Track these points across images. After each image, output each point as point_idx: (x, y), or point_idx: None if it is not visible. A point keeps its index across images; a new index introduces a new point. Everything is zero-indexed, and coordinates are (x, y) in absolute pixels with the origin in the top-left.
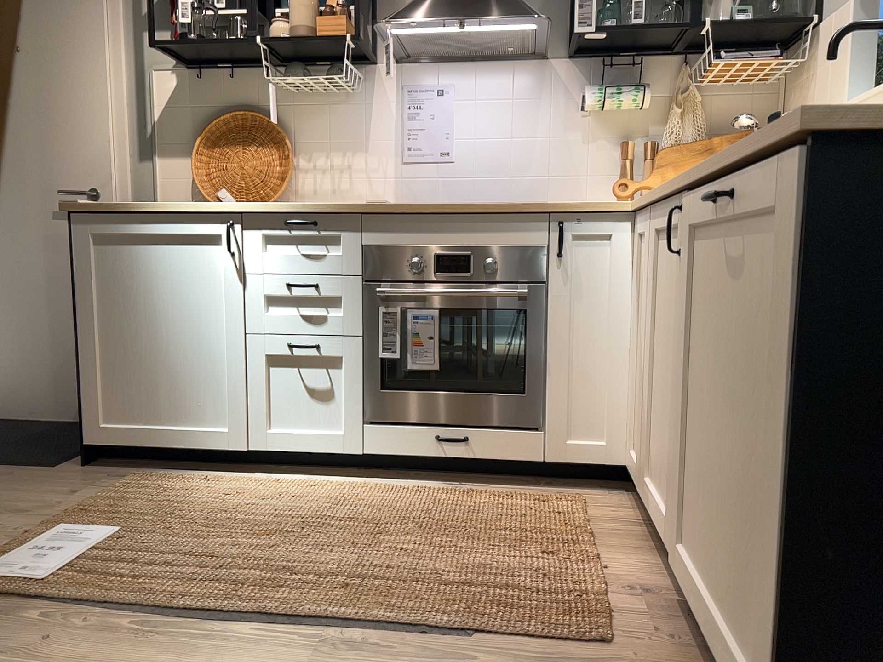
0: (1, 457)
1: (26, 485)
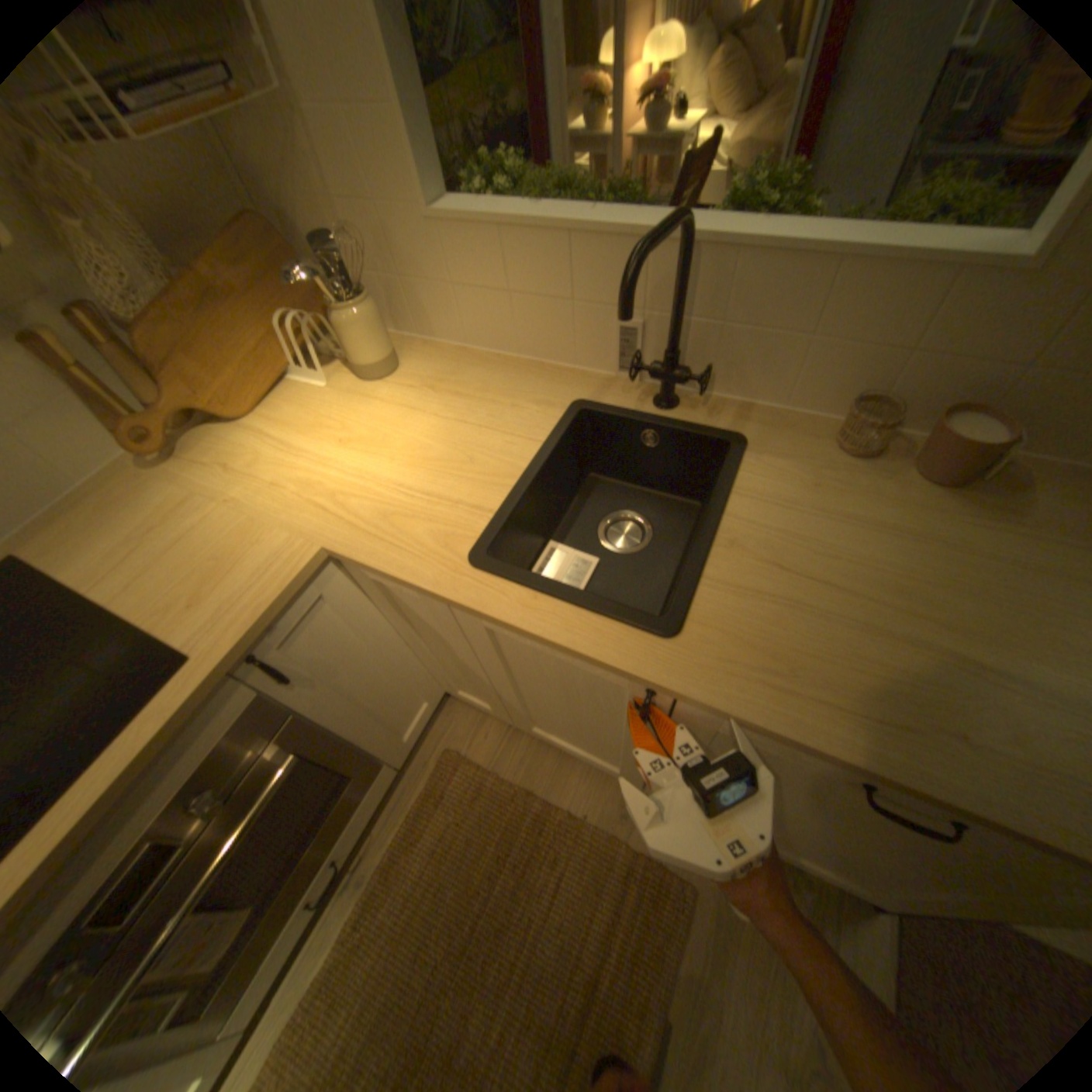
0: None
1: None
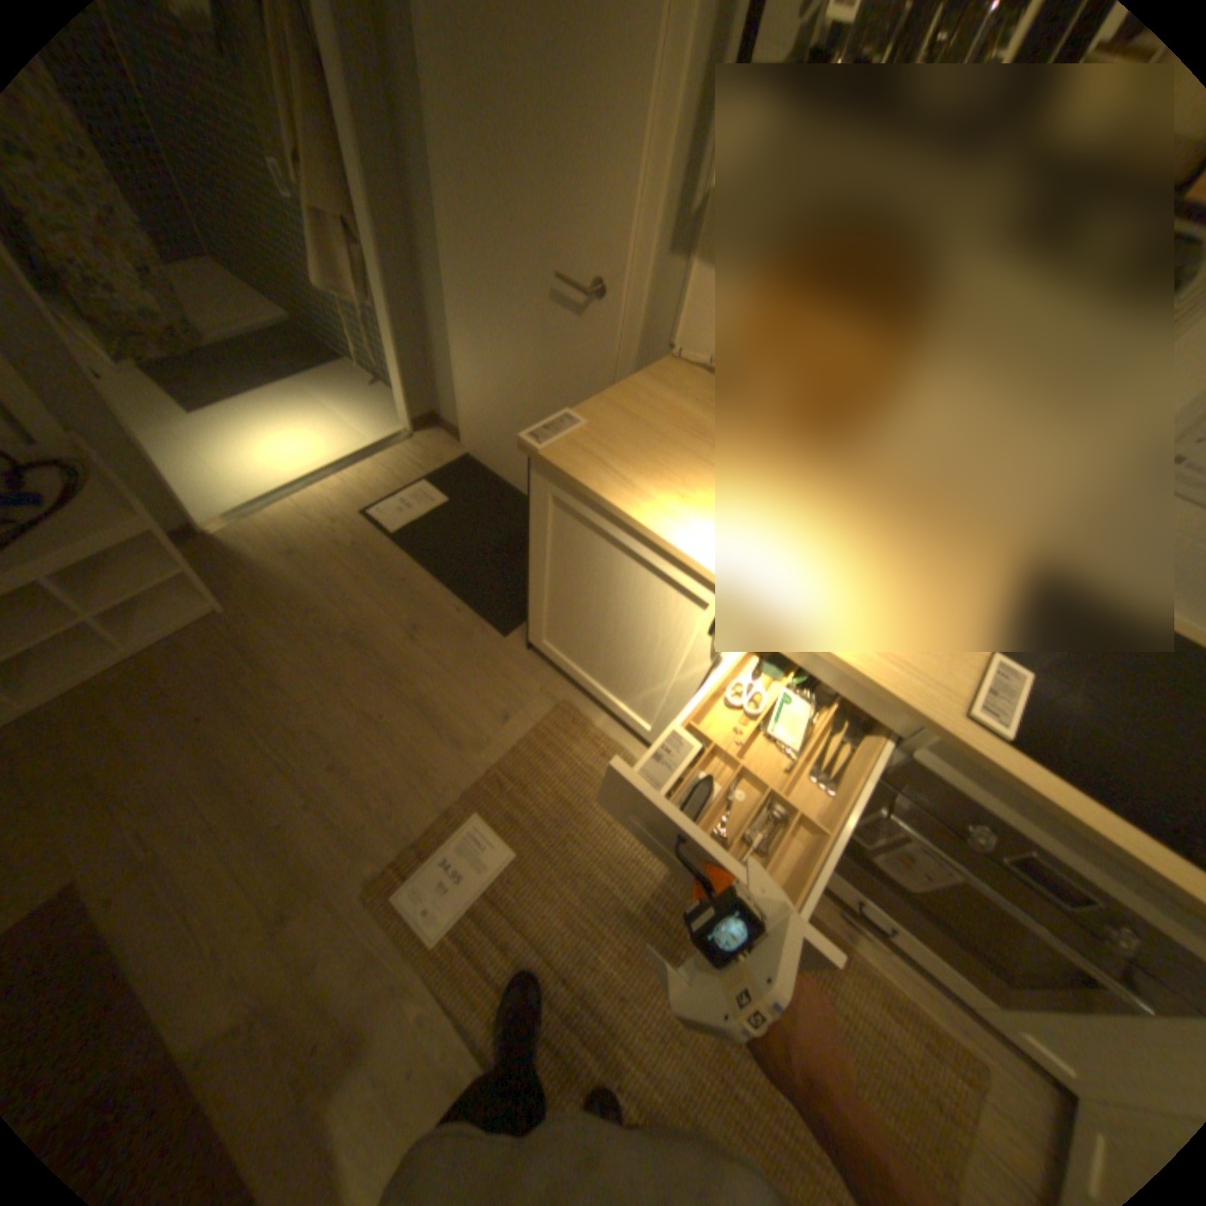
0: (474, 587)
1: (478, 670)
